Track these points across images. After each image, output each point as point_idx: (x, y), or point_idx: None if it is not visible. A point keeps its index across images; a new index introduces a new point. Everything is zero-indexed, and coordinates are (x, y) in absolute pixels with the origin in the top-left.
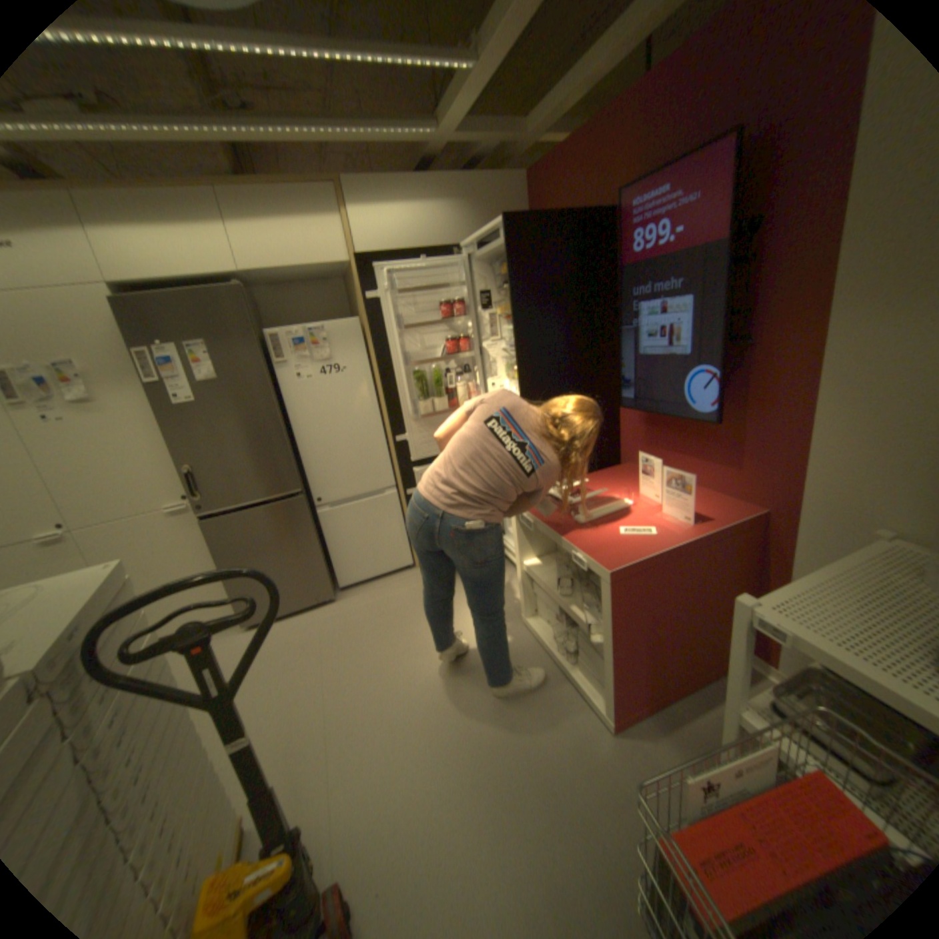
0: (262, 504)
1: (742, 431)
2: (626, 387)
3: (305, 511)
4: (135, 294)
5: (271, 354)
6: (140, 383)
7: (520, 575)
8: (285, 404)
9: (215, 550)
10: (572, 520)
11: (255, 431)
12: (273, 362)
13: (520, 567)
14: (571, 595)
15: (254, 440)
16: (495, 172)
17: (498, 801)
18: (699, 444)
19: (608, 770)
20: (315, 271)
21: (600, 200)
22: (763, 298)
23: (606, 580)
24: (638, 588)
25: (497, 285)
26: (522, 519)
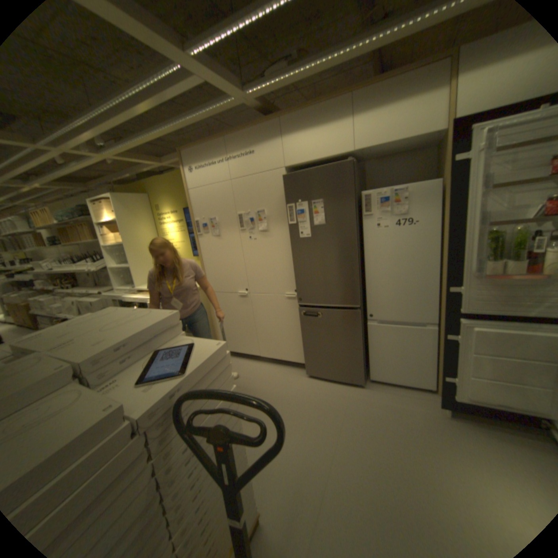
0: (333, 308)
1: None
2: None
3: (359, 321)
4: (294, 172)
5: (362, 208)
6: (288, 223)
7: None
8: (364, 244)
9: (303, 326)
10: None
11: (339, 261)
12: (363, 214)
13: None
14: None
15: (337, 267)
16: None
17: None
18: None
19: None
20: (412, 143)
21: None
22: None
23: None
24: None
25: None
26: None
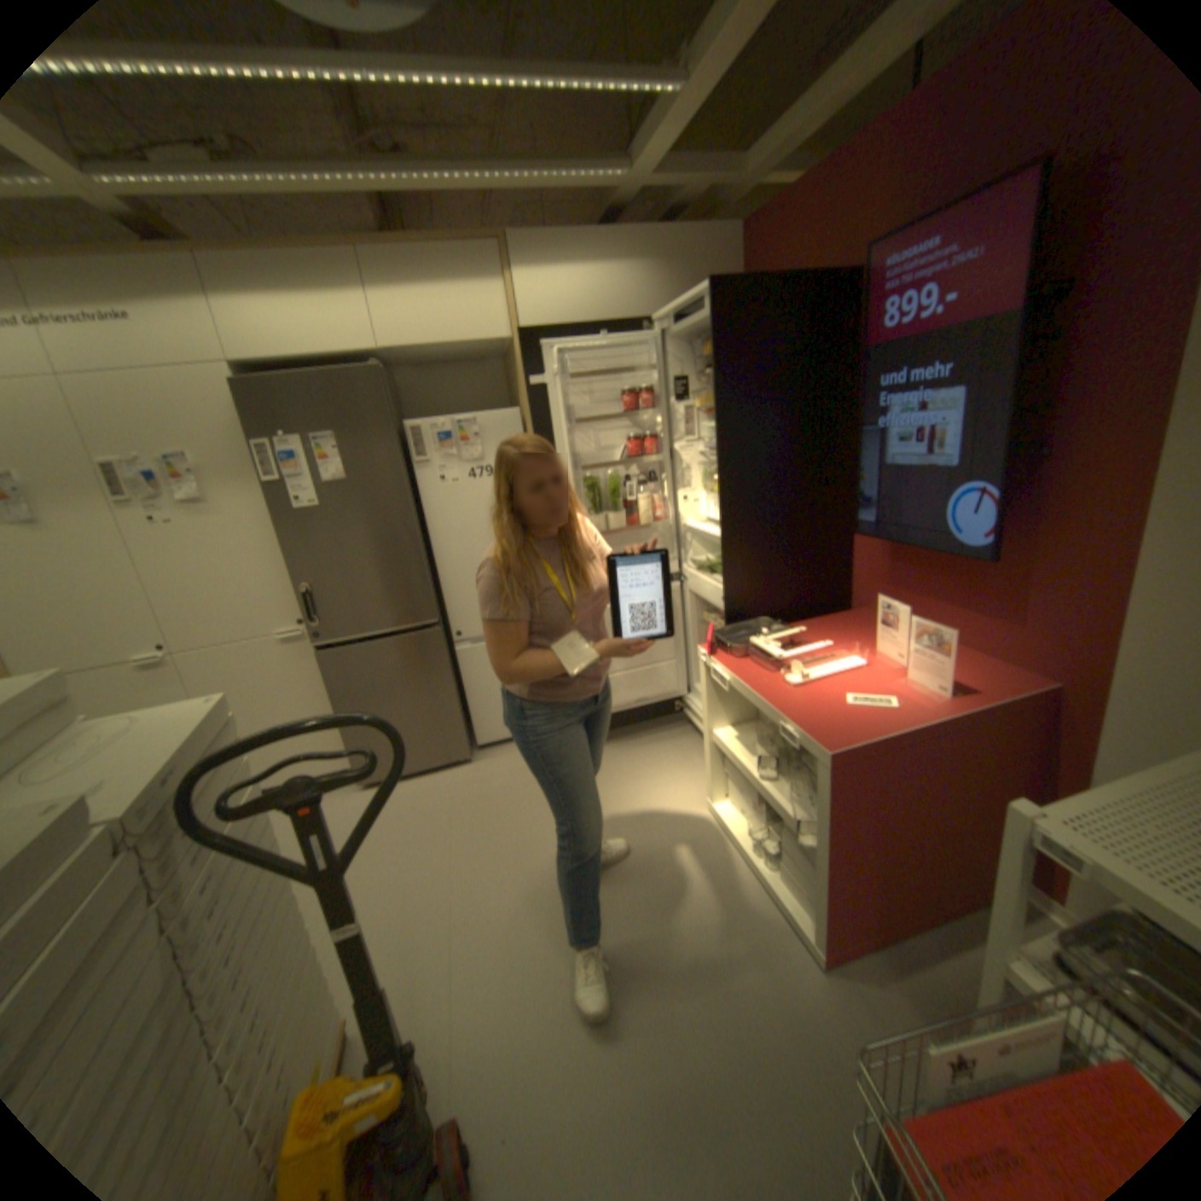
0: (390, 635)
1: (1028, 574)
2: (864, 507)
3: (441, 647)
4: (257, 375)
5: (410, 451)
6: (258, 481)
7: (708, 748)
8: (424, 513)
9: (332, 688)
10: (782, 681)
11: (387, 545)
12: (412, 461)
13: (708, 737)
14: (774, 780)
15: (385, 556)
16: (701, 224)
17: (665, 1041)
18: (963, 588)
19: (814, 1017)
20: (468, 350)
21: (841, 259)
22: (1069, 391)
23: (825, 764)
24: (868, 777)
25: (697, 370)
26: (715, 674)
